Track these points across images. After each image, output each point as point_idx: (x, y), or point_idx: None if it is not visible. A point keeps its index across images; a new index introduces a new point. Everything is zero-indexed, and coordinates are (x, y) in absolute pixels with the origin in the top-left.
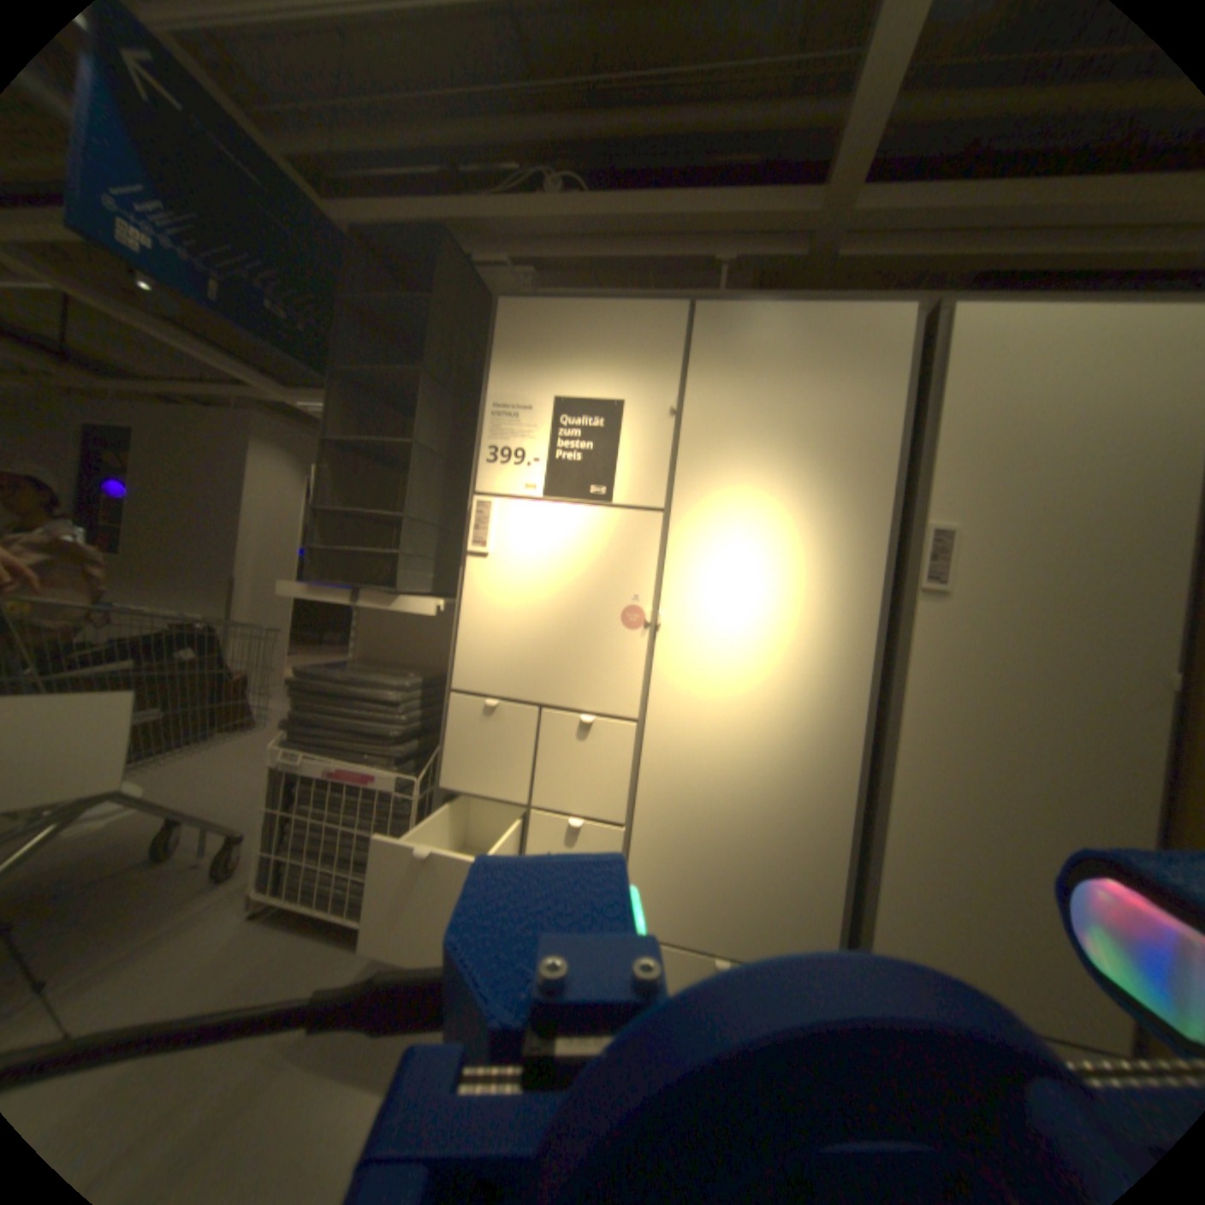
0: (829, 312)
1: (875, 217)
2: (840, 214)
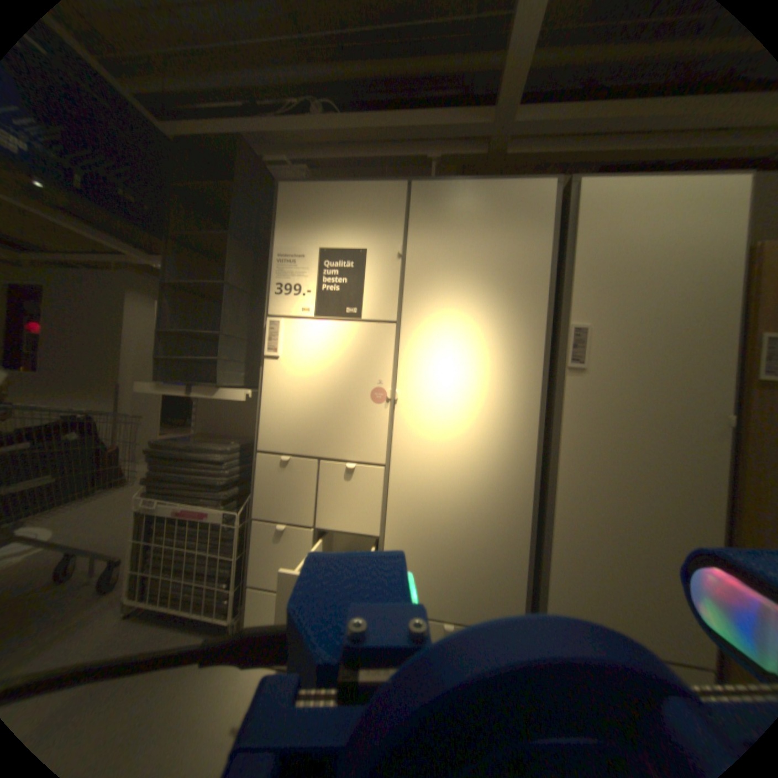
0: (501, 185)
1: (529, 126)
2: (506, 124)
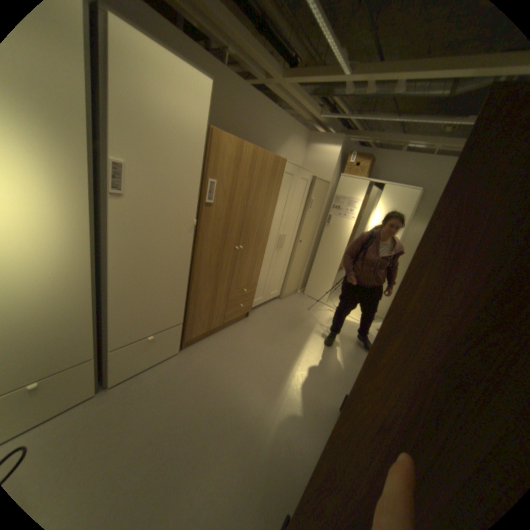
0: None
1: None
2: None
